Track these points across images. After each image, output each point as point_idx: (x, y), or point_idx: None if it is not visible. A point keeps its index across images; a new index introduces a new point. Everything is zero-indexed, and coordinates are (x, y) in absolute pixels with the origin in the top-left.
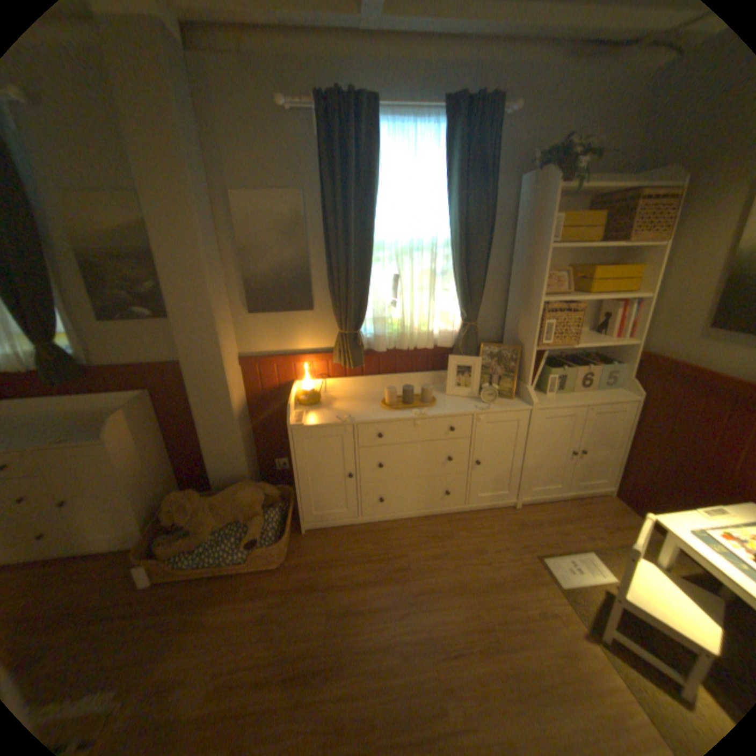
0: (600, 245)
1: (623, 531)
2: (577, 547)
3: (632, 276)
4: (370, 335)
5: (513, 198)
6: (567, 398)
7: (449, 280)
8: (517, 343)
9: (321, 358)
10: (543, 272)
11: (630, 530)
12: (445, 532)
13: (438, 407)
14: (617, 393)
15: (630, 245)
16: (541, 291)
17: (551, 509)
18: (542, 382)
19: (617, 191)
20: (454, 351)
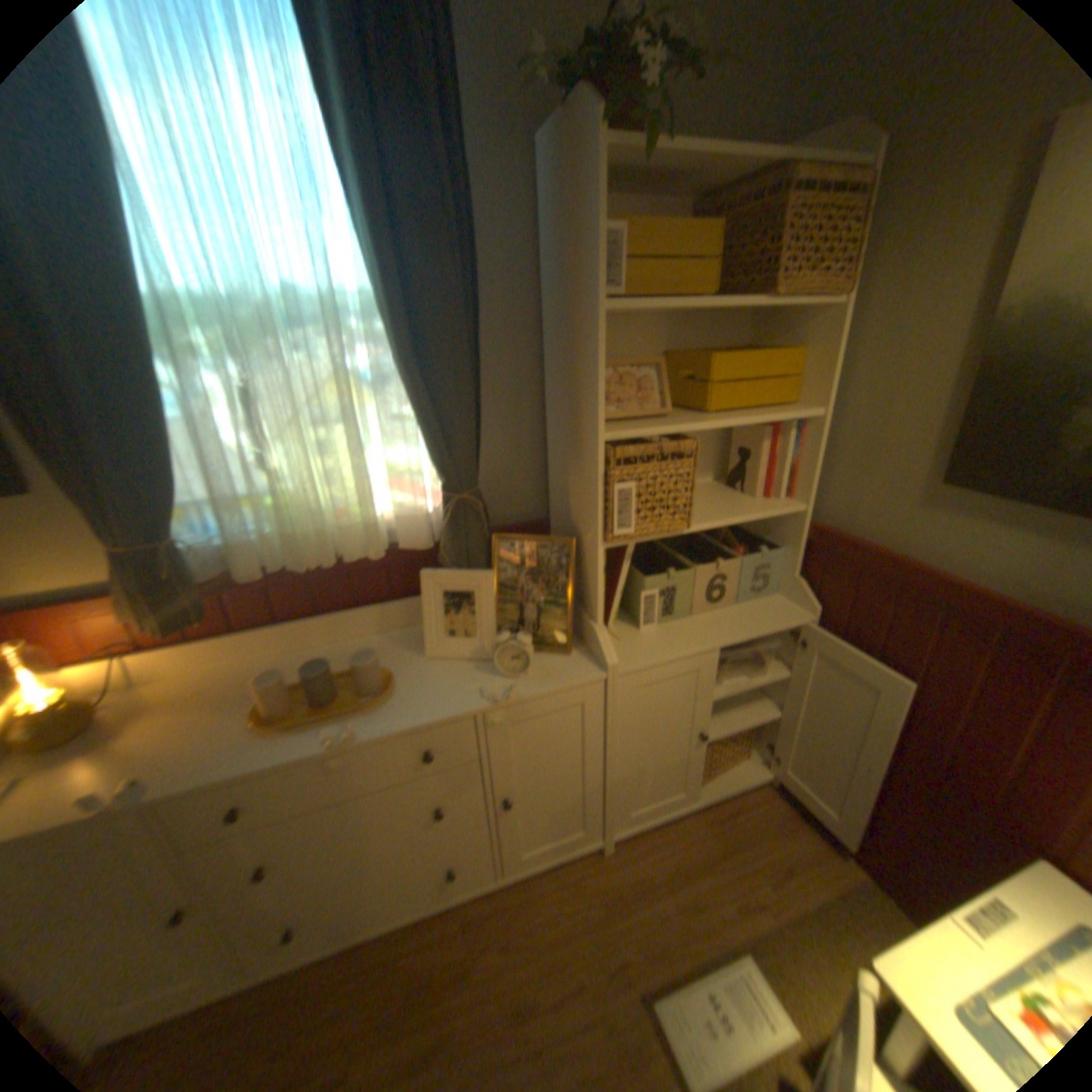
0: (721, 309)
1: (800, 876)
2: (720, 946)
3: (785, 372)
4: (219, 542)
5: (526, 194)
6: (680, 636)
7: (396, 396)
8: (572, 528)
9: (90, 611)
10: (596, 370)
11: (812, 869)
12: (451, 969)
13: (395, 708)
14: (771, 608)
15: (776, 305)
16: (596, 417)
17: (670, 842)
18: (632, 602)
19: (744, 178)
20: (440, 555)
